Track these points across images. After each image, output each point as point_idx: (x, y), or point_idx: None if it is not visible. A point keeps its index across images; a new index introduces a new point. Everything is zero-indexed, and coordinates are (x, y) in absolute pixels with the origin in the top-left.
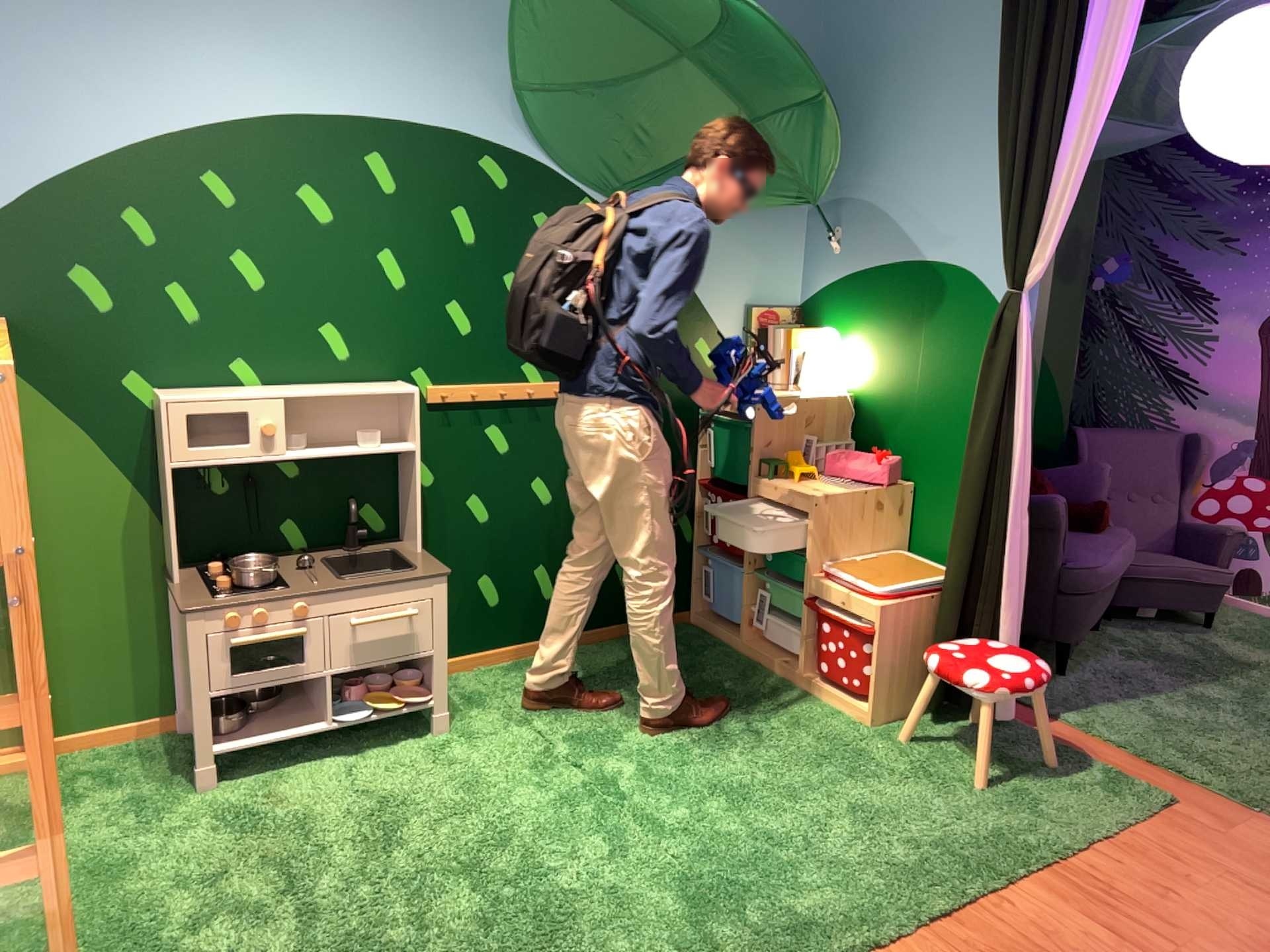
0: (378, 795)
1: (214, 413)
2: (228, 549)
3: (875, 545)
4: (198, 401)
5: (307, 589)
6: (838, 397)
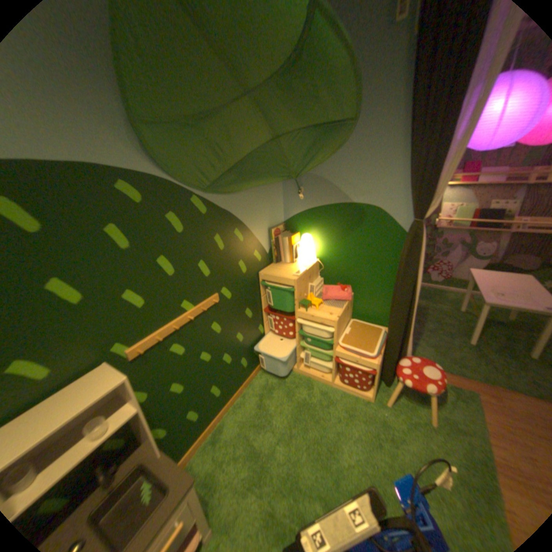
0: None
1: None
2: None
3: (348, 321)
4: None
5: None
6: (316, 261)
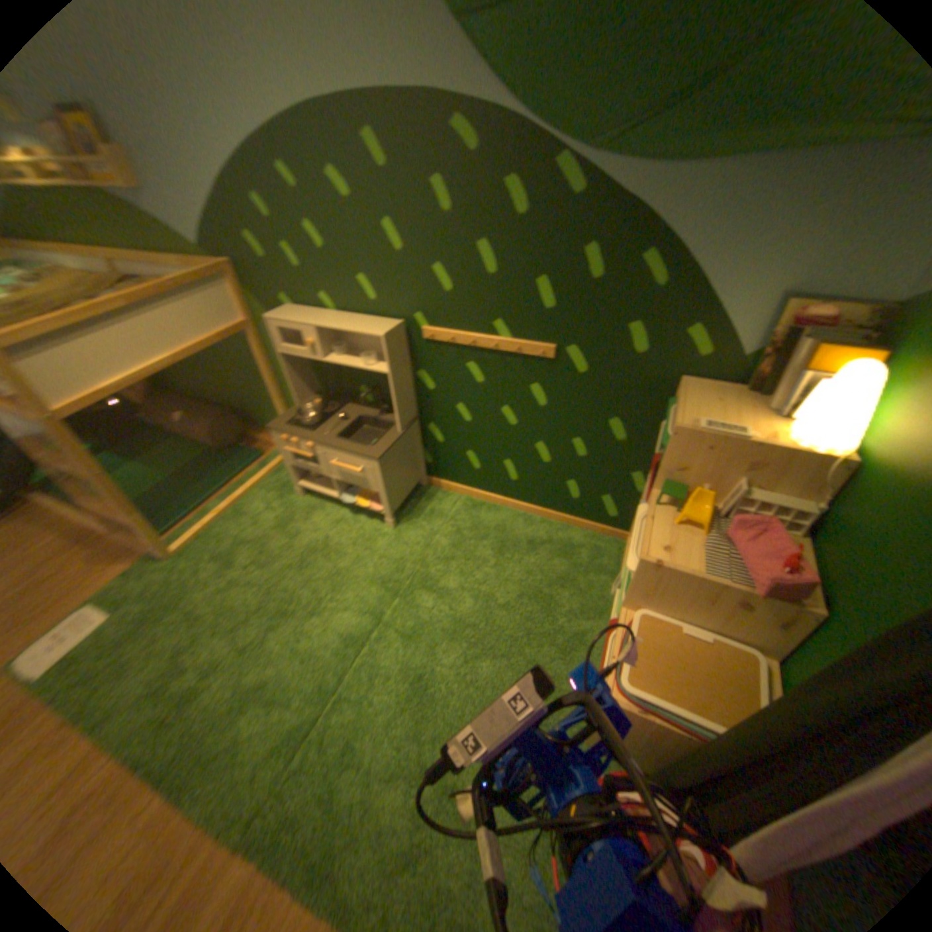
0: (322, 546)
1: (284, 327)
2: (338, 392)
3: (737, 639)
4: (279, 319)
5: (313, 437)
6: (837, 460)
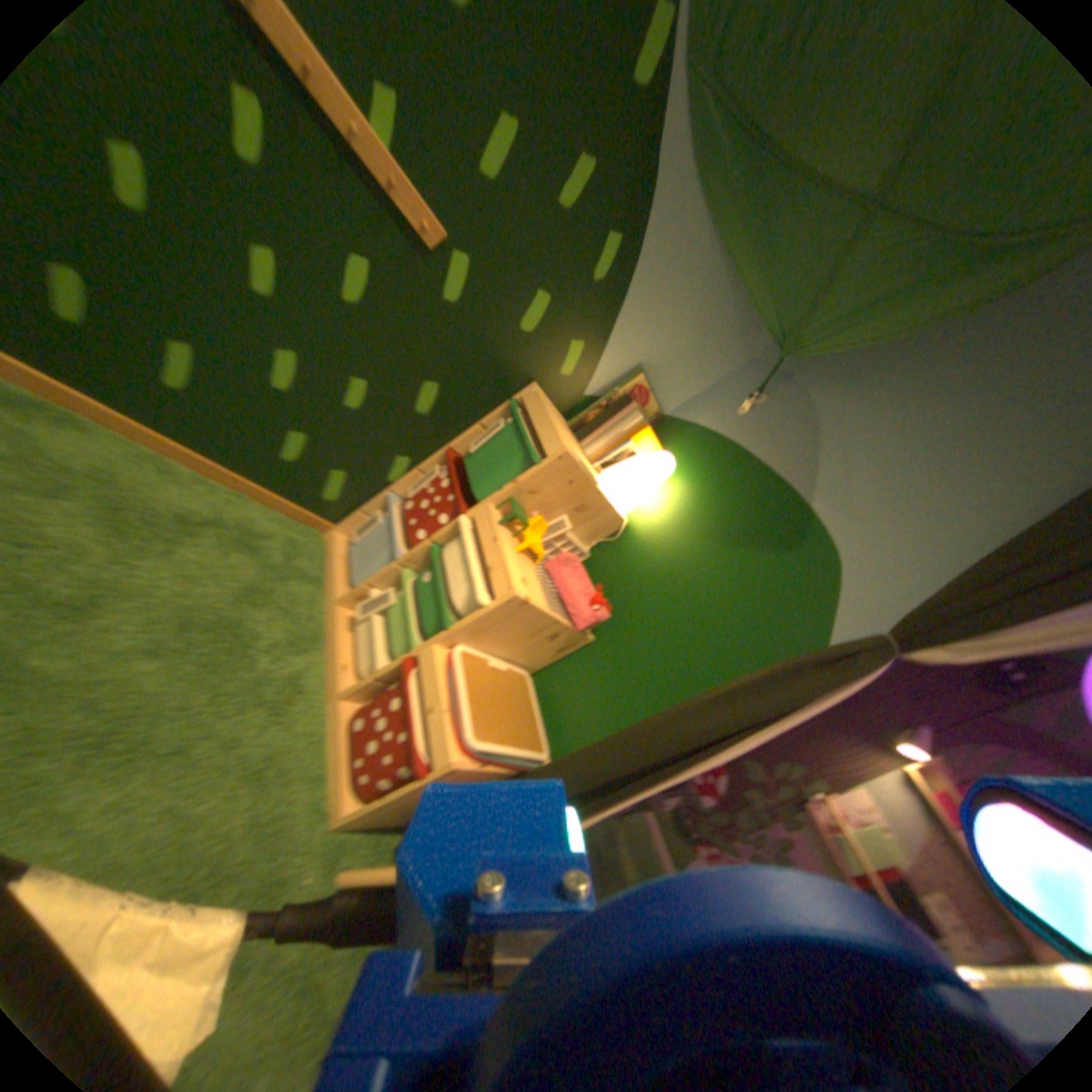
0: None
1: None
2: None
3: (518, 659)
4: None
5: None
6: (620, 516)
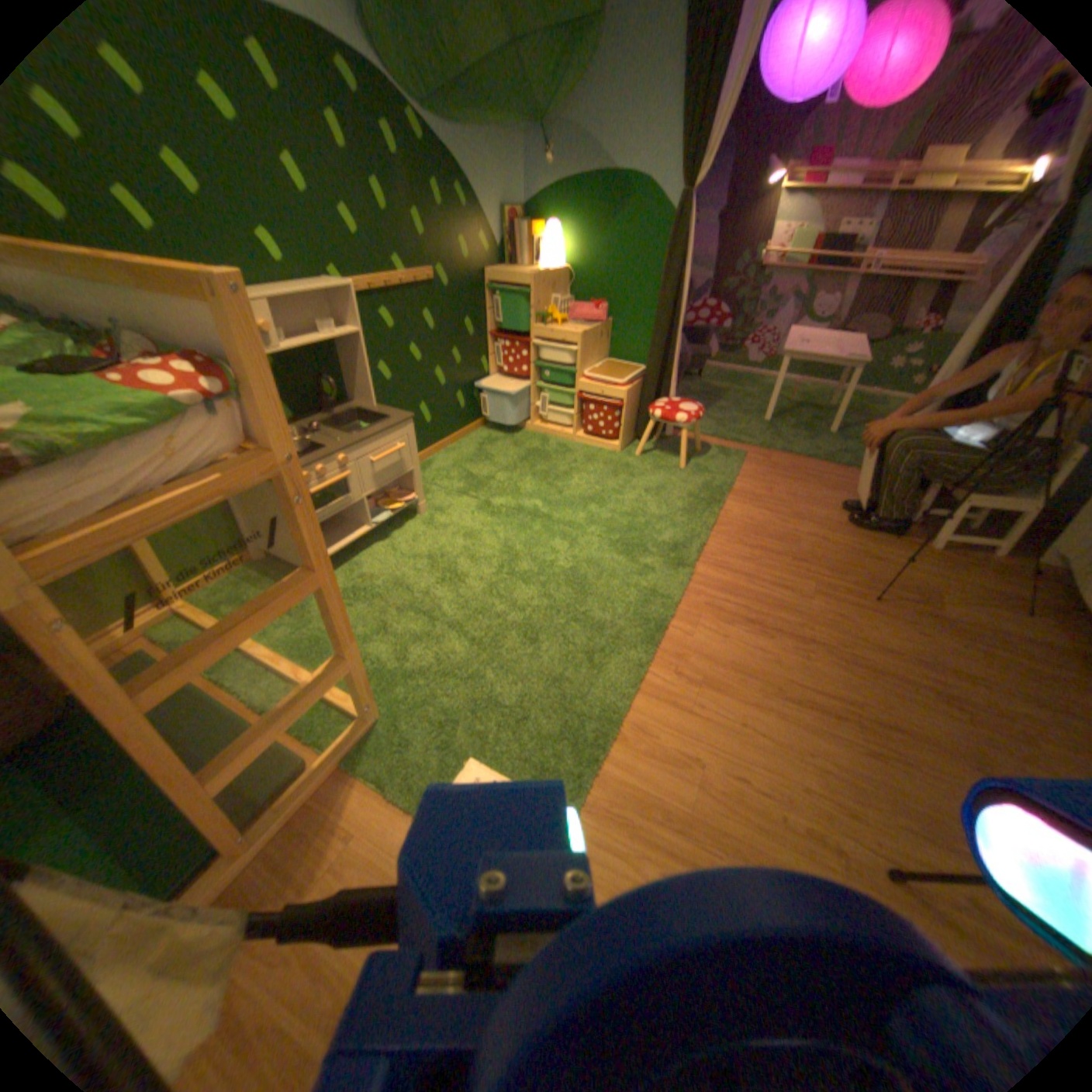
0: (419, 559)
1: None
2: None
3: (597, 357)
4: None
5: (331, 446)
6: (562, 267)
